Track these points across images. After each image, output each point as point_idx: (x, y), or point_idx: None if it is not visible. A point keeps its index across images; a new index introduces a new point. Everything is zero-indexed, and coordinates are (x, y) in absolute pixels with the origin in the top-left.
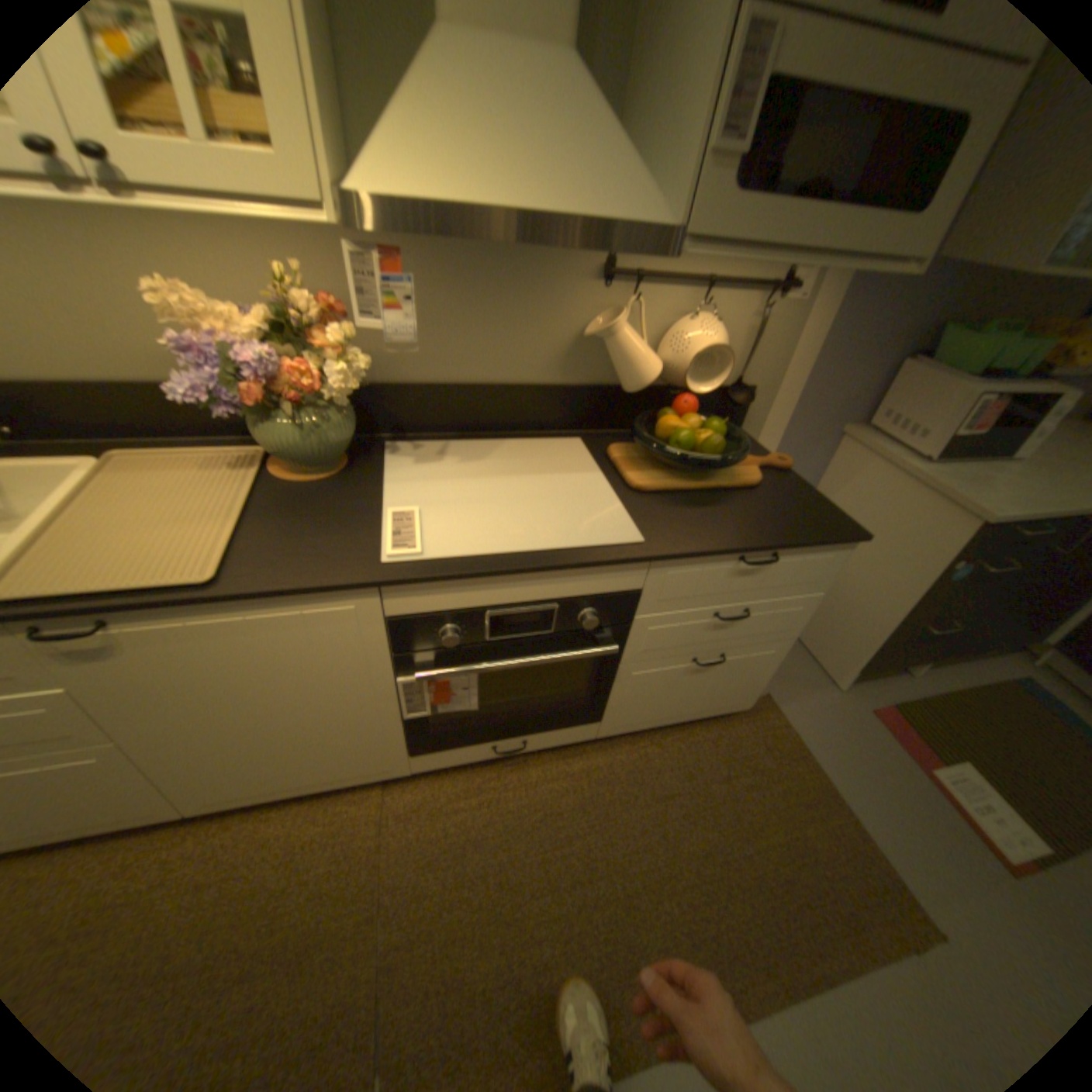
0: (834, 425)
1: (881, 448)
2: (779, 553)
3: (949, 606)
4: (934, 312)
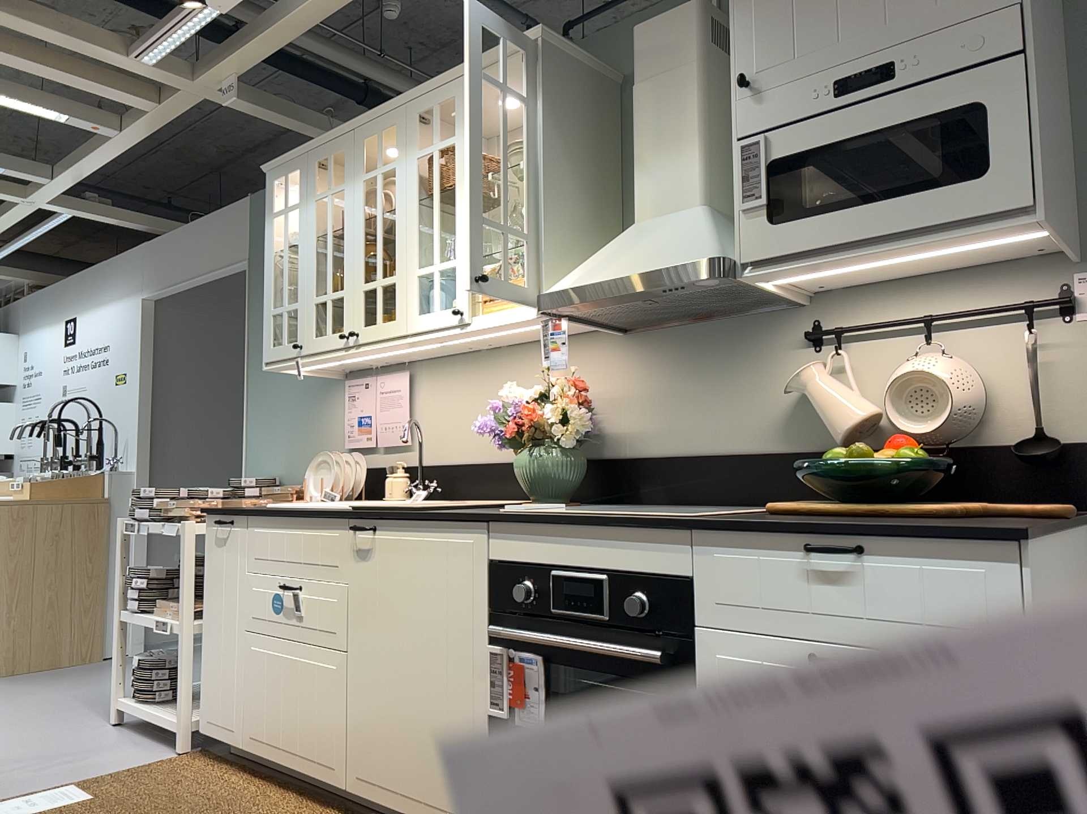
0: None
1: None
2: (865, 546)
3: None
4: None
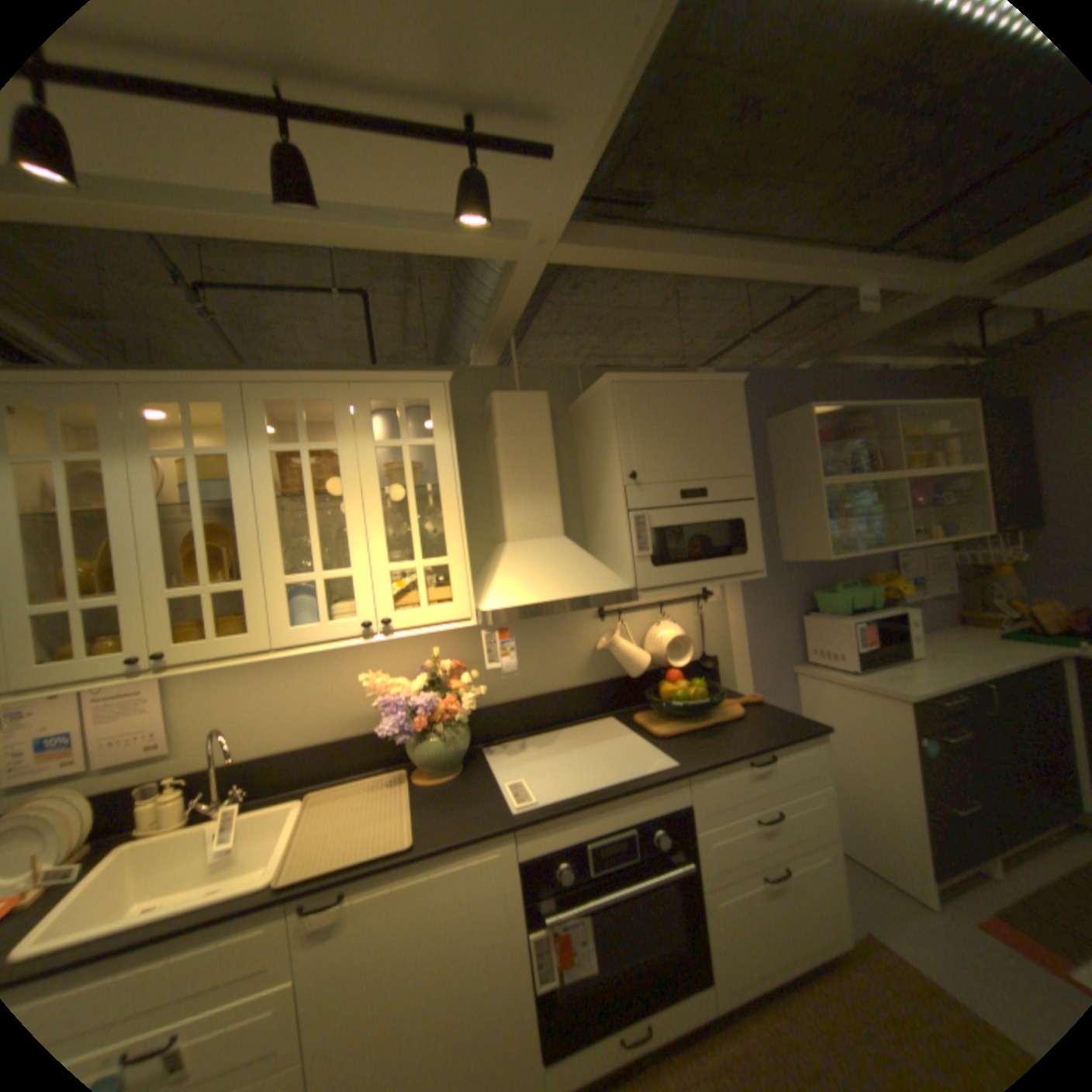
0: (785, 669)
1: (823, 676)
2: (775, 755)
3: (950, 784)
4: (801, 588)
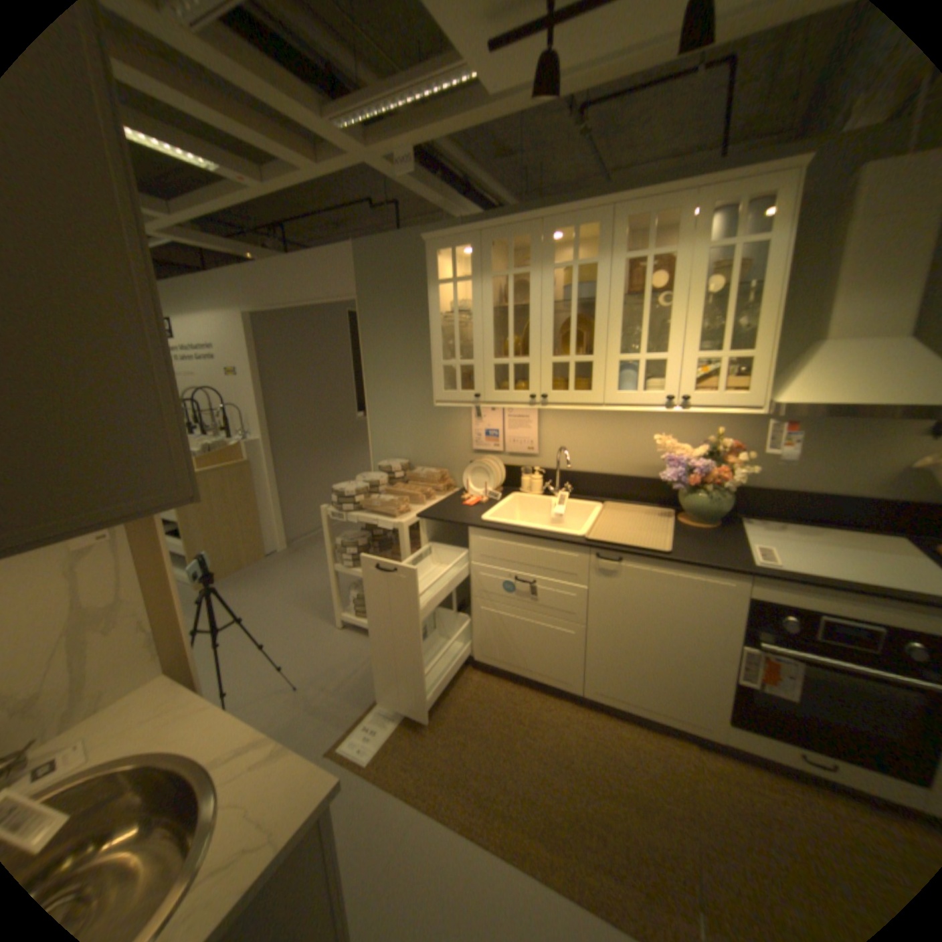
0: None
1: None
2: None
3: None
4: None
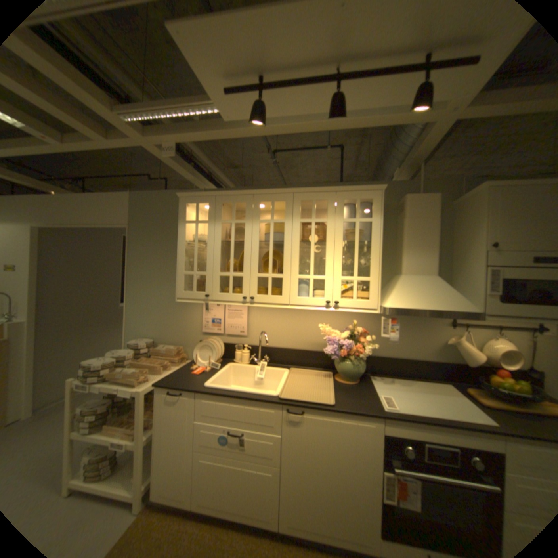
0: None
1: None
2: None
3: None
4: None
